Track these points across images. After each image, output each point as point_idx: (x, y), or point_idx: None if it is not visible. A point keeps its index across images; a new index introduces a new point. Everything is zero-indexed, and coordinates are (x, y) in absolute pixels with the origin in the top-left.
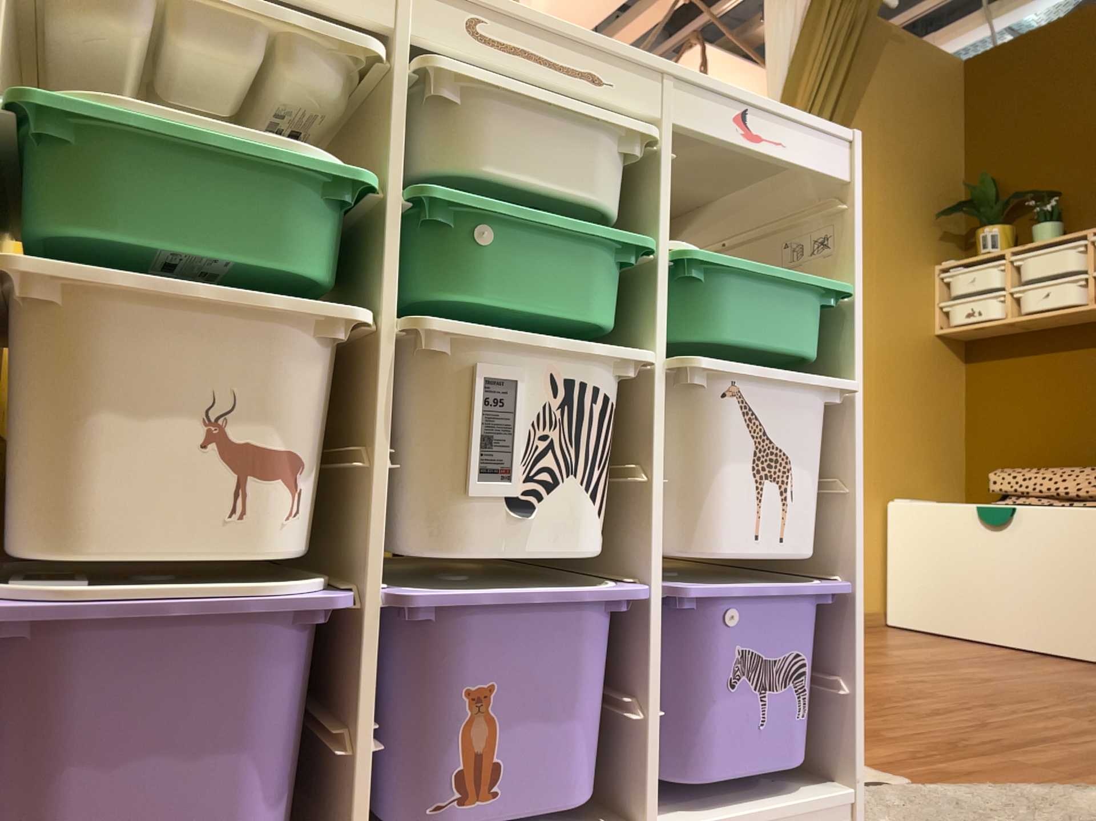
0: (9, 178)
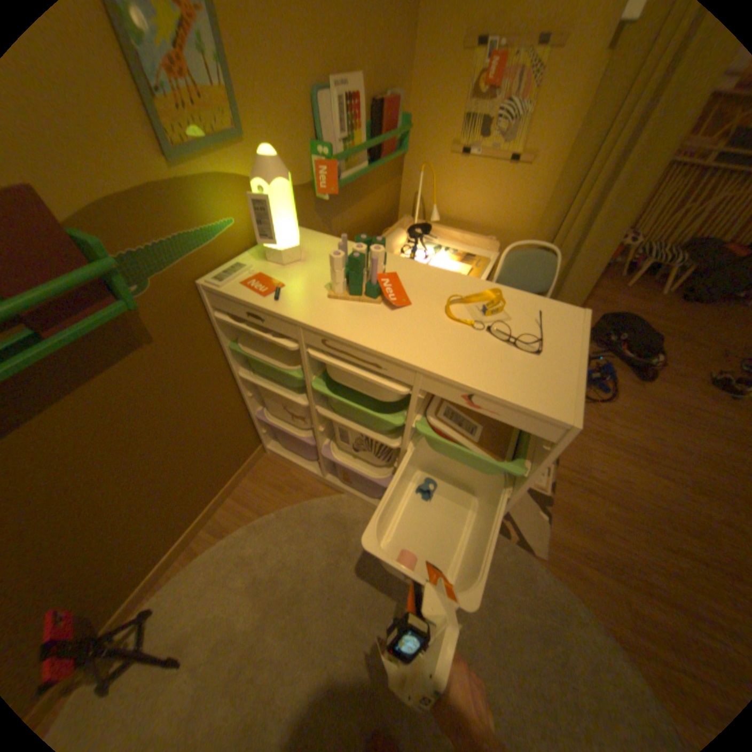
0: (234, 354)
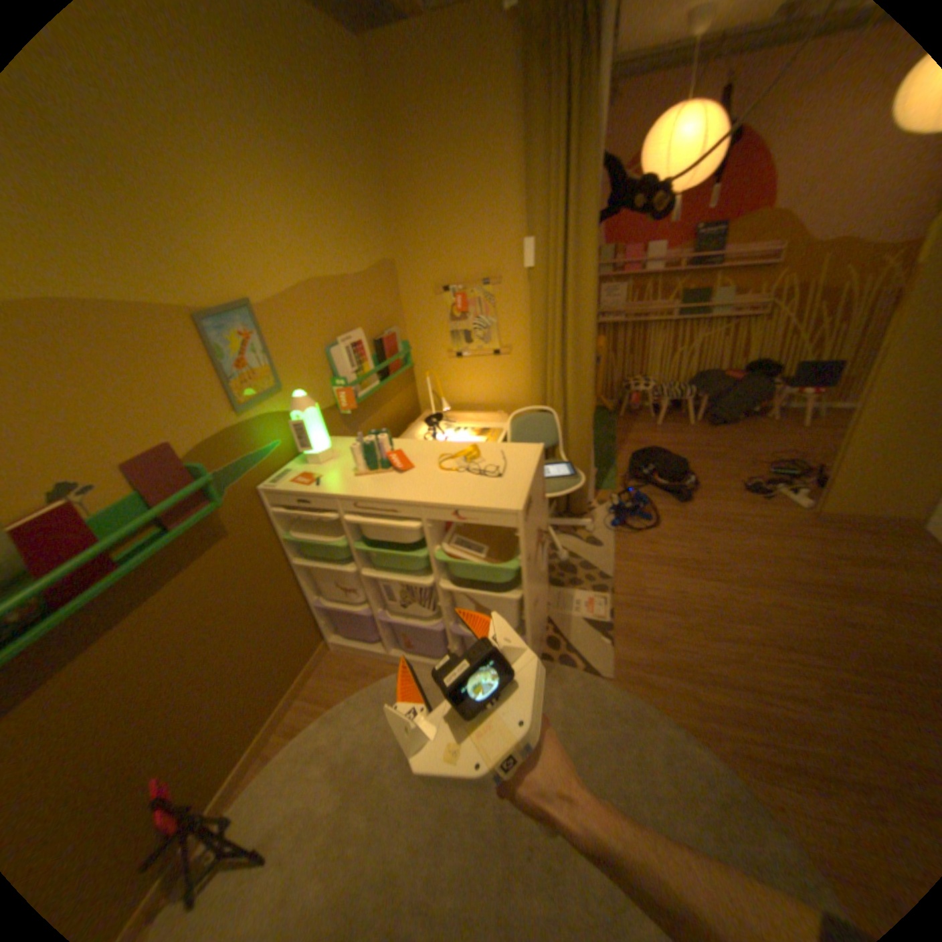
0: (290, 543)
